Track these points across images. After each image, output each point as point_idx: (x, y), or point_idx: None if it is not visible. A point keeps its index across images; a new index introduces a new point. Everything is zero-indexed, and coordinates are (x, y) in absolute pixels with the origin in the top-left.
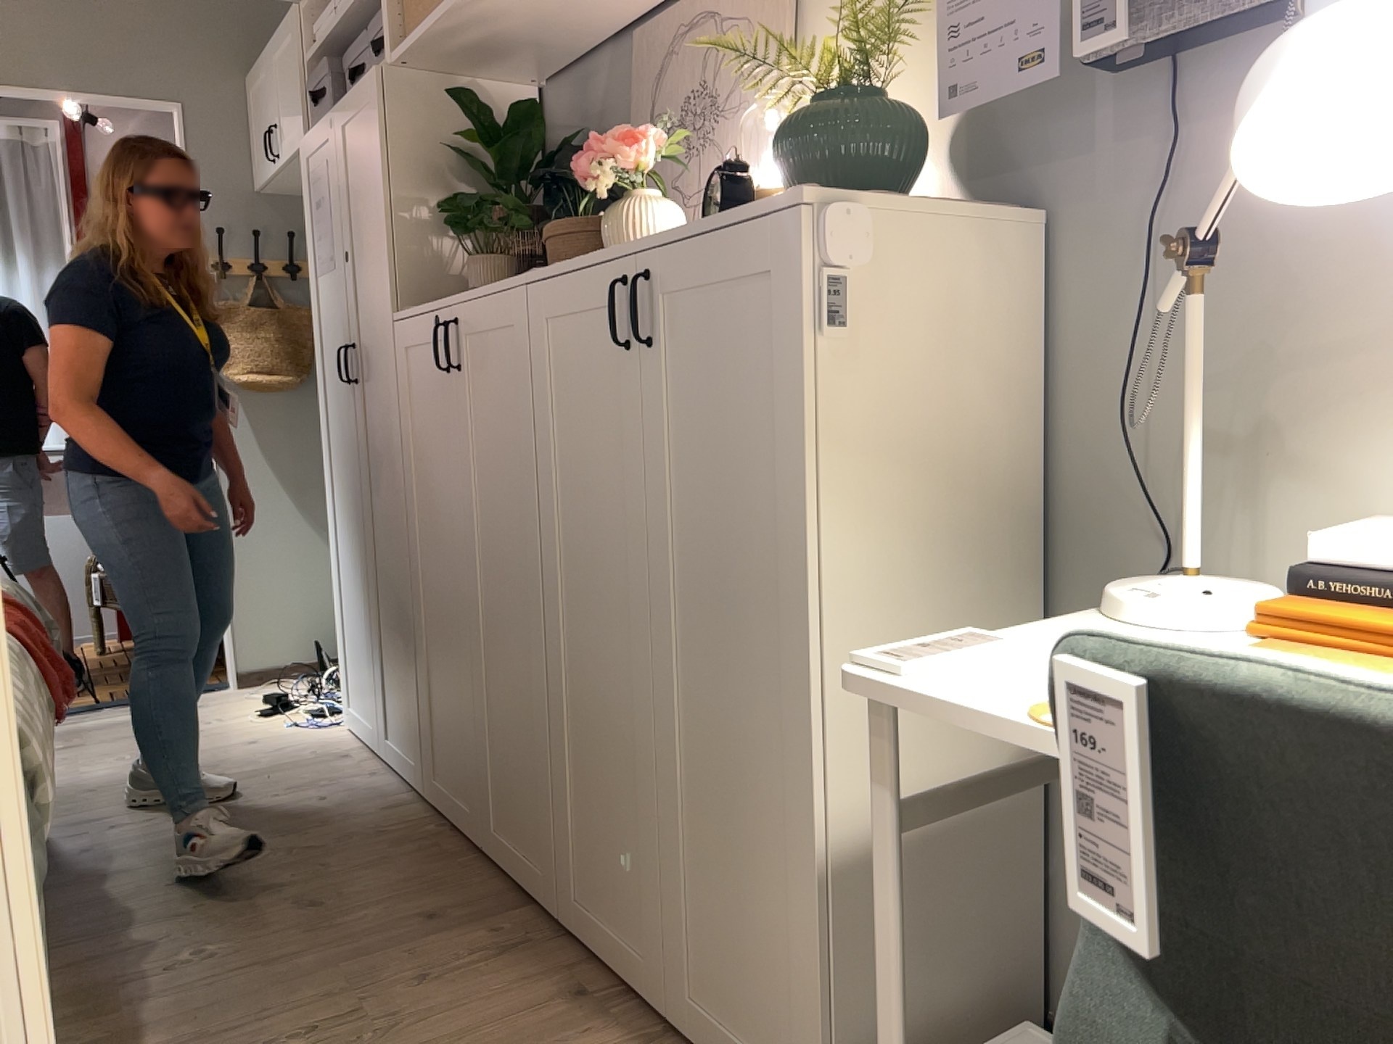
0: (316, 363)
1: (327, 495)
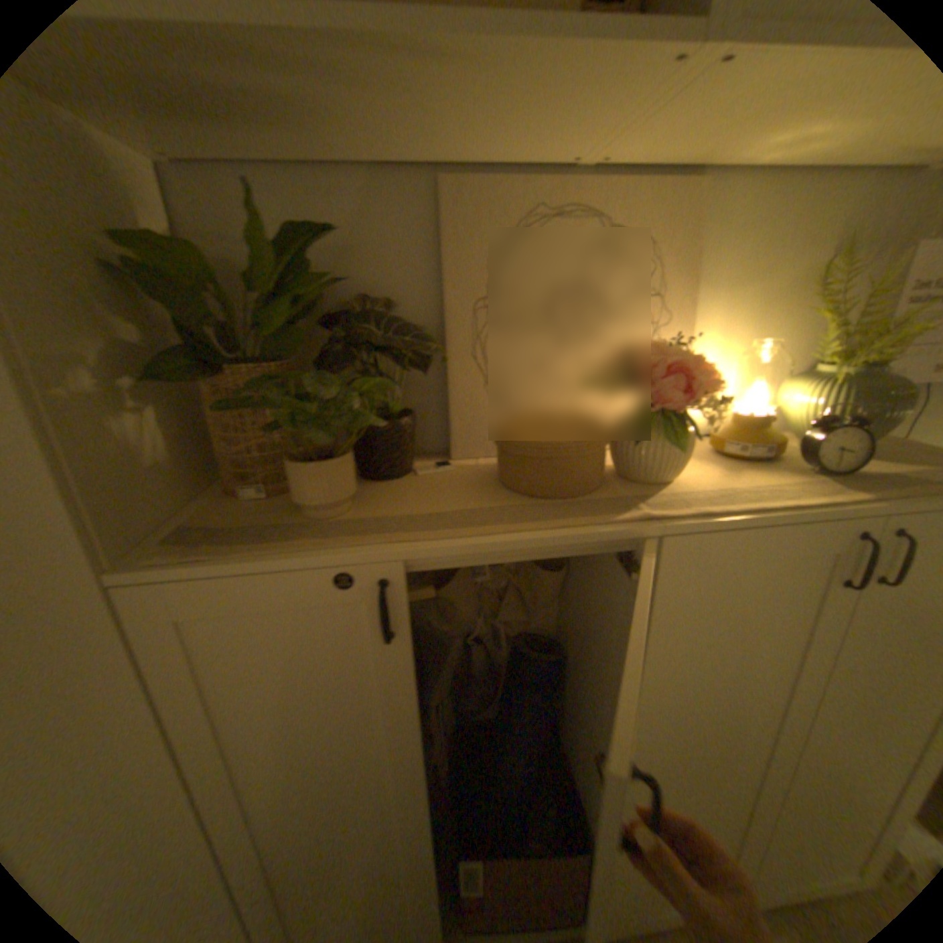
0: None
1: None
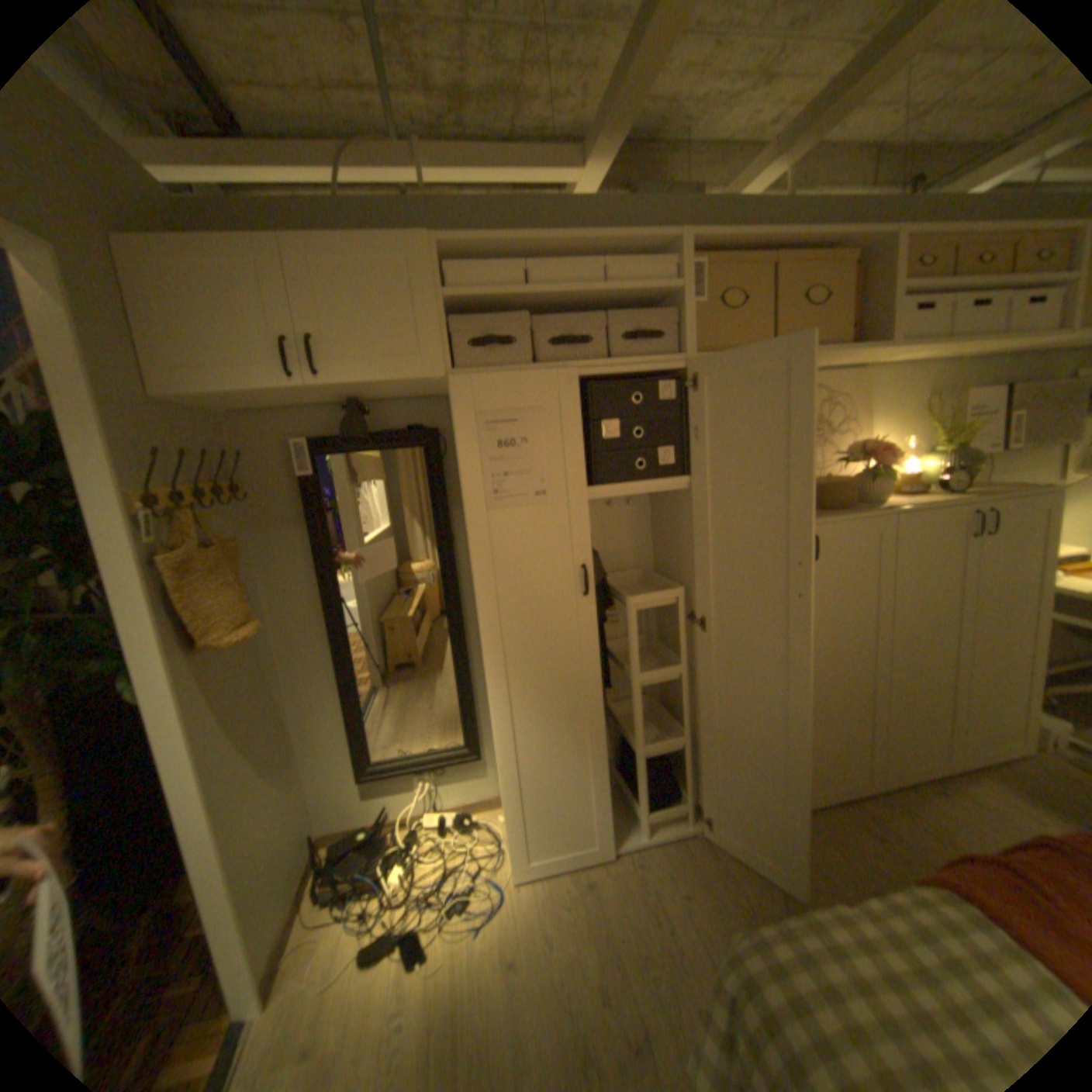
0: (483, 589)
1: (497, 702)
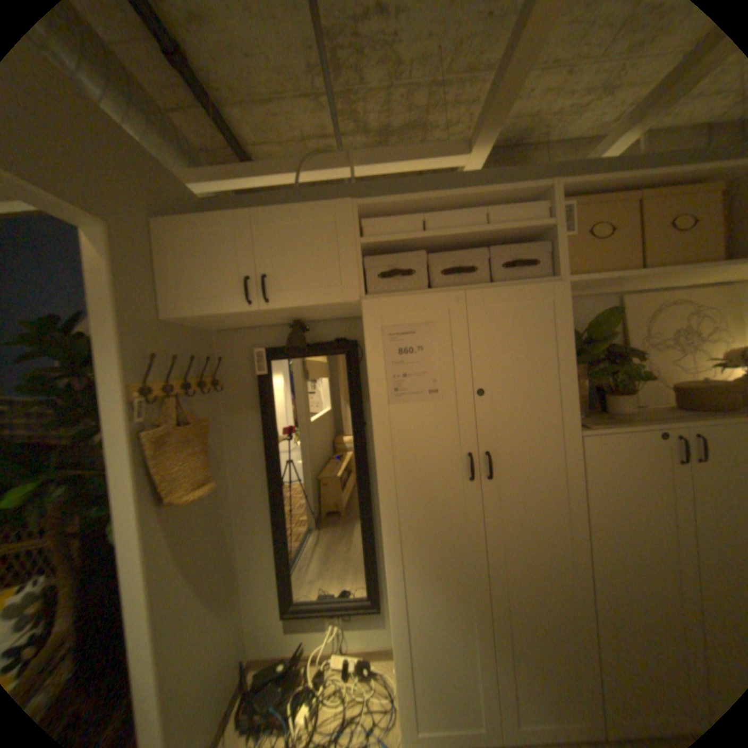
0: (383, 469)
1: (393, 570)
